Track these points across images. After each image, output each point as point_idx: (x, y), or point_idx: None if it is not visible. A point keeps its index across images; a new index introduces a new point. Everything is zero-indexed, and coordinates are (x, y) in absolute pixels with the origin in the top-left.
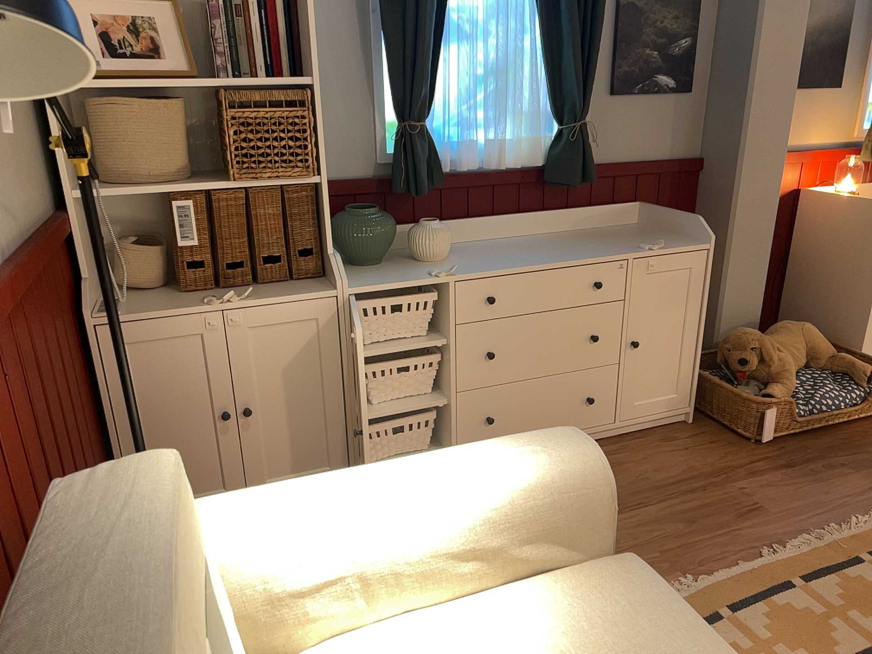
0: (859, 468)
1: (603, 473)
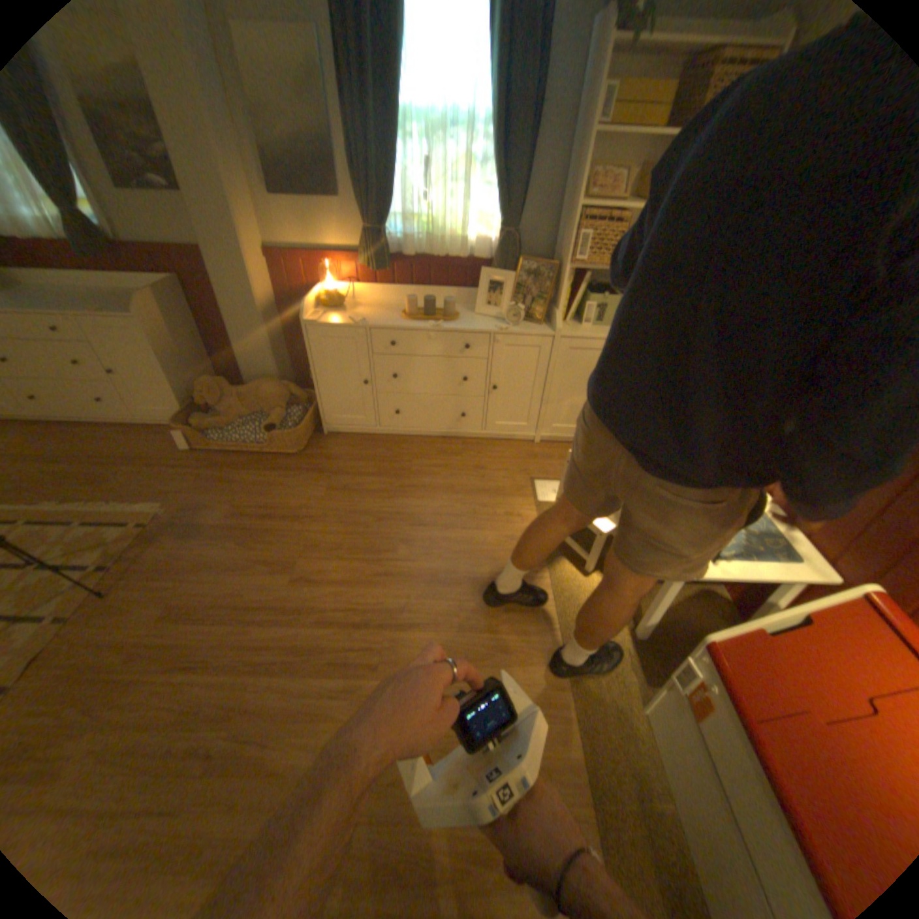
0: (199, 481)
1: None
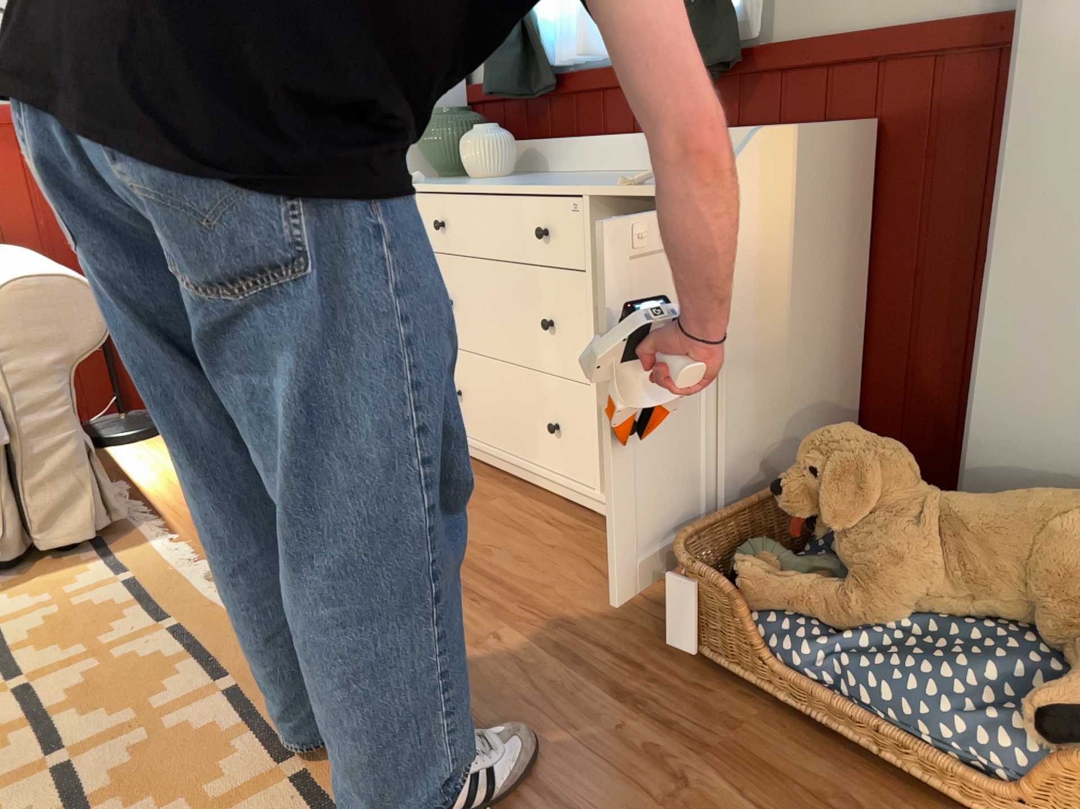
0: None
1: (0, 299)
